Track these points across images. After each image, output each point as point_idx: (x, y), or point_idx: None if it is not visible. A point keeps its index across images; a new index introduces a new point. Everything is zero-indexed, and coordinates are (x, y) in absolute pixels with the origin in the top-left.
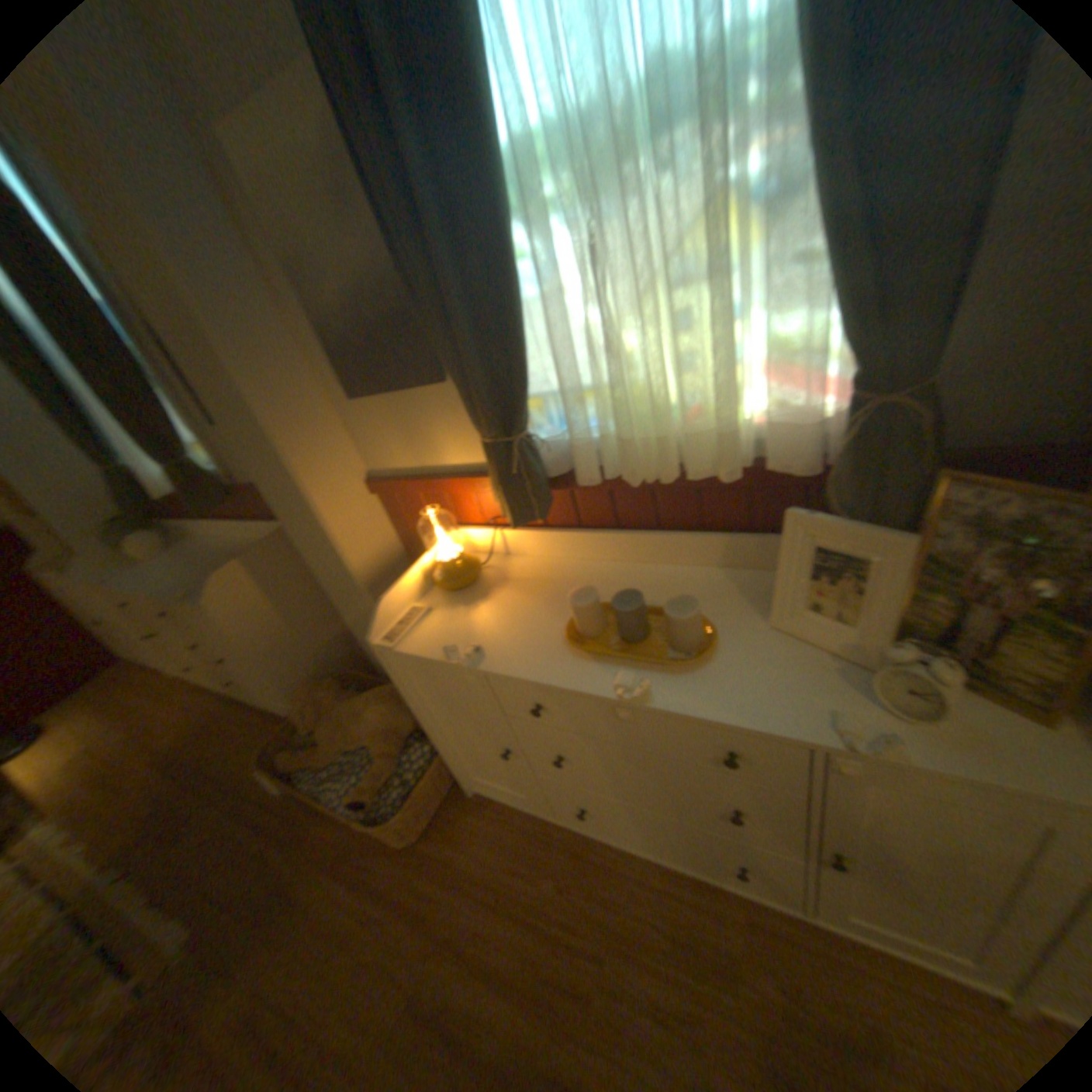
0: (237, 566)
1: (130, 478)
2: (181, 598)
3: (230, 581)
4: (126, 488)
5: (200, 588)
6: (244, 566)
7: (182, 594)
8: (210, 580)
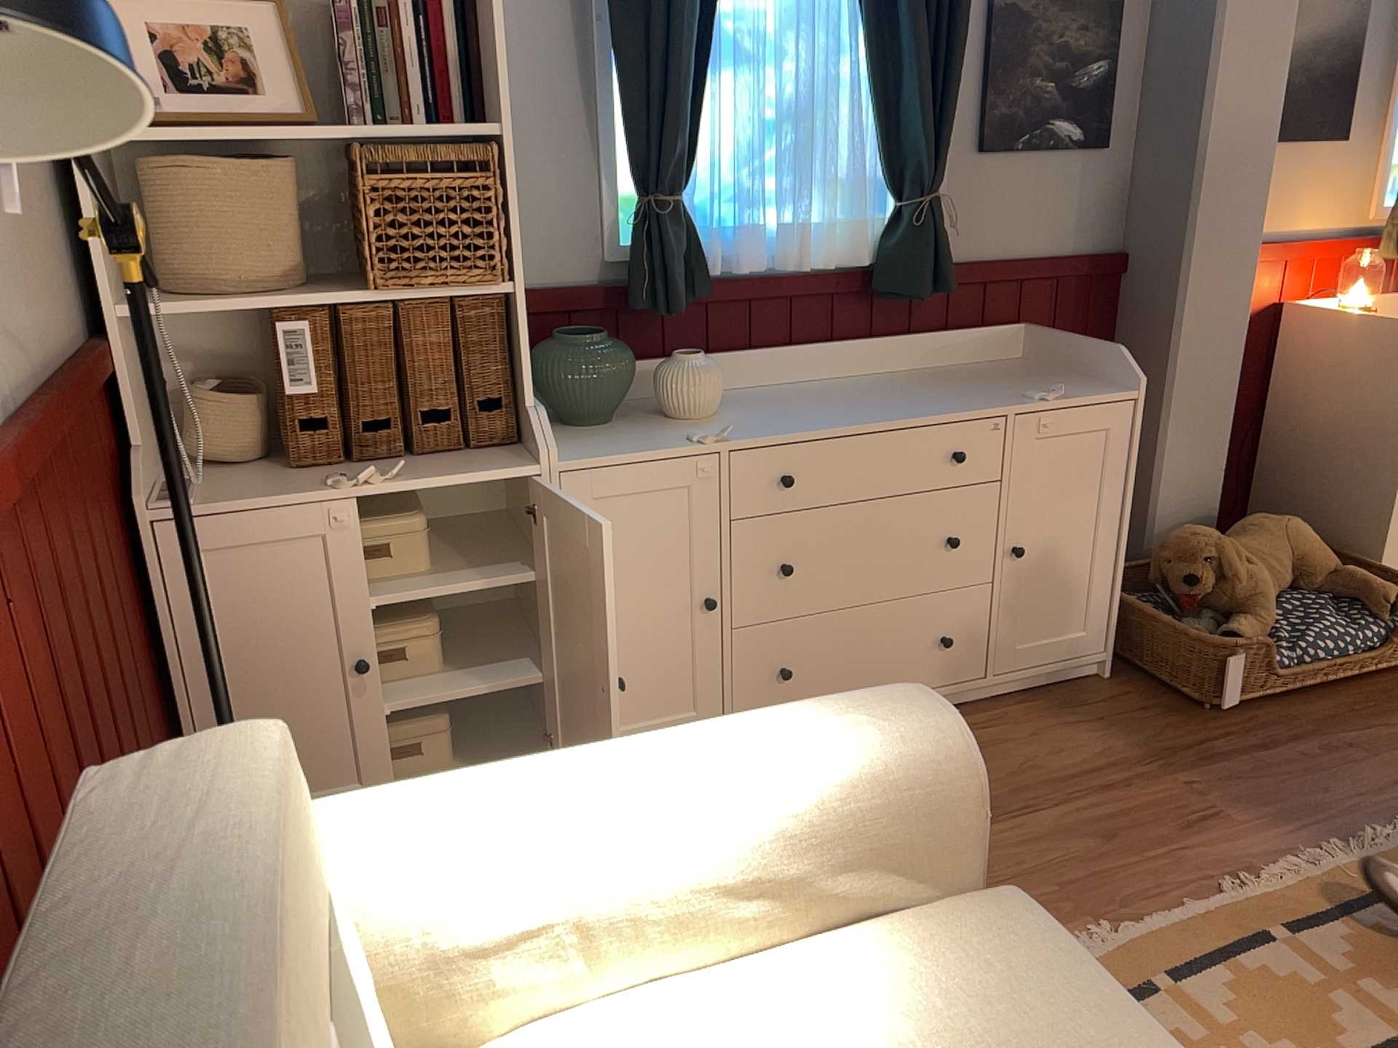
0: (1005, 378)
1: (690, 226)
2: (1064, 391)
3: (1066, 381)
4: (689, 244)
5: (1044, 388)
6: (1021, 376)
7: (1043, 392)
8: (1013, 388)
